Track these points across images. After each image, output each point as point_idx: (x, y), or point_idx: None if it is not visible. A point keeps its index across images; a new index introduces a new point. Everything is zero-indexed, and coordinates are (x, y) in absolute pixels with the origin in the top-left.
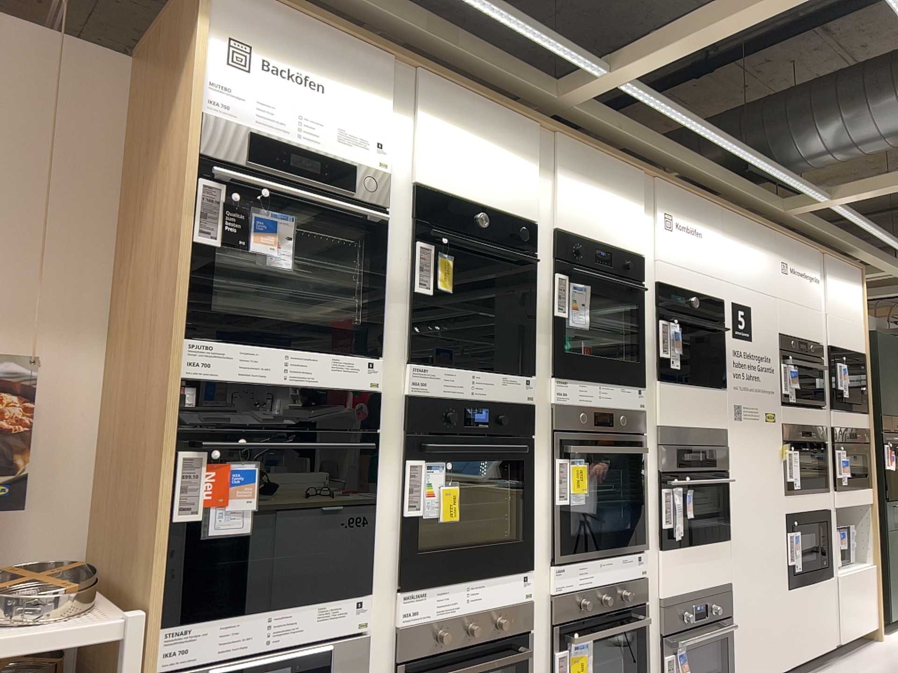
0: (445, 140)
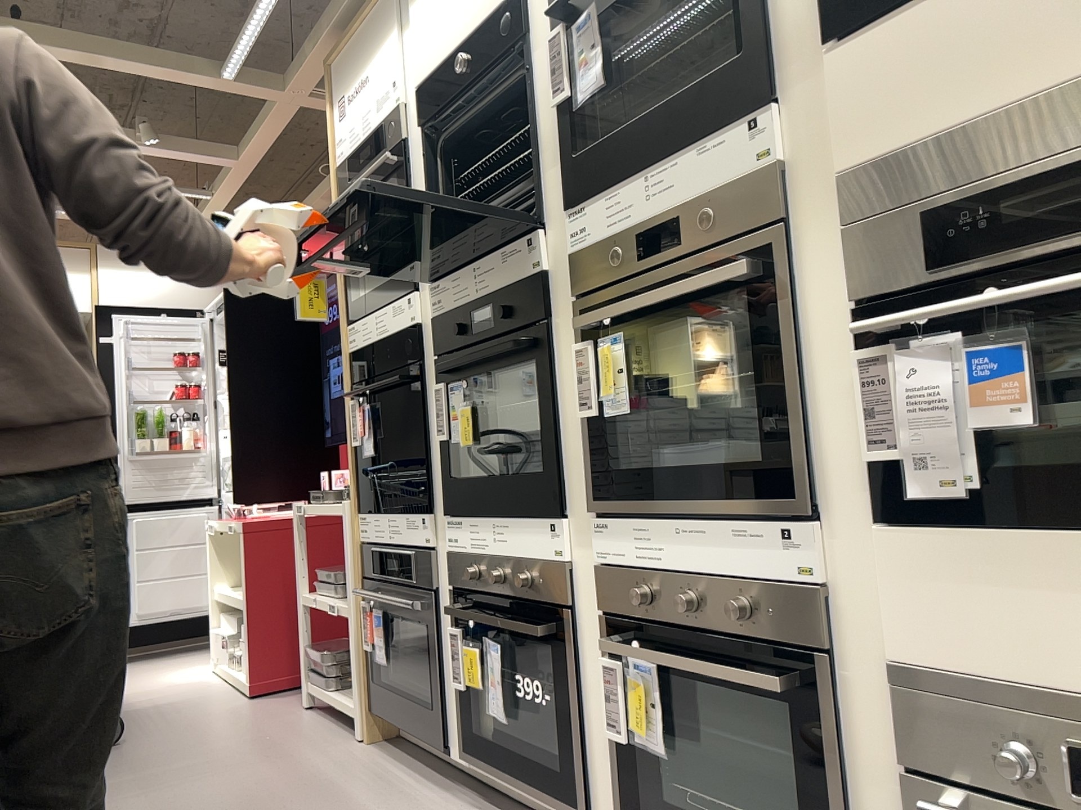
0: (425, 5)
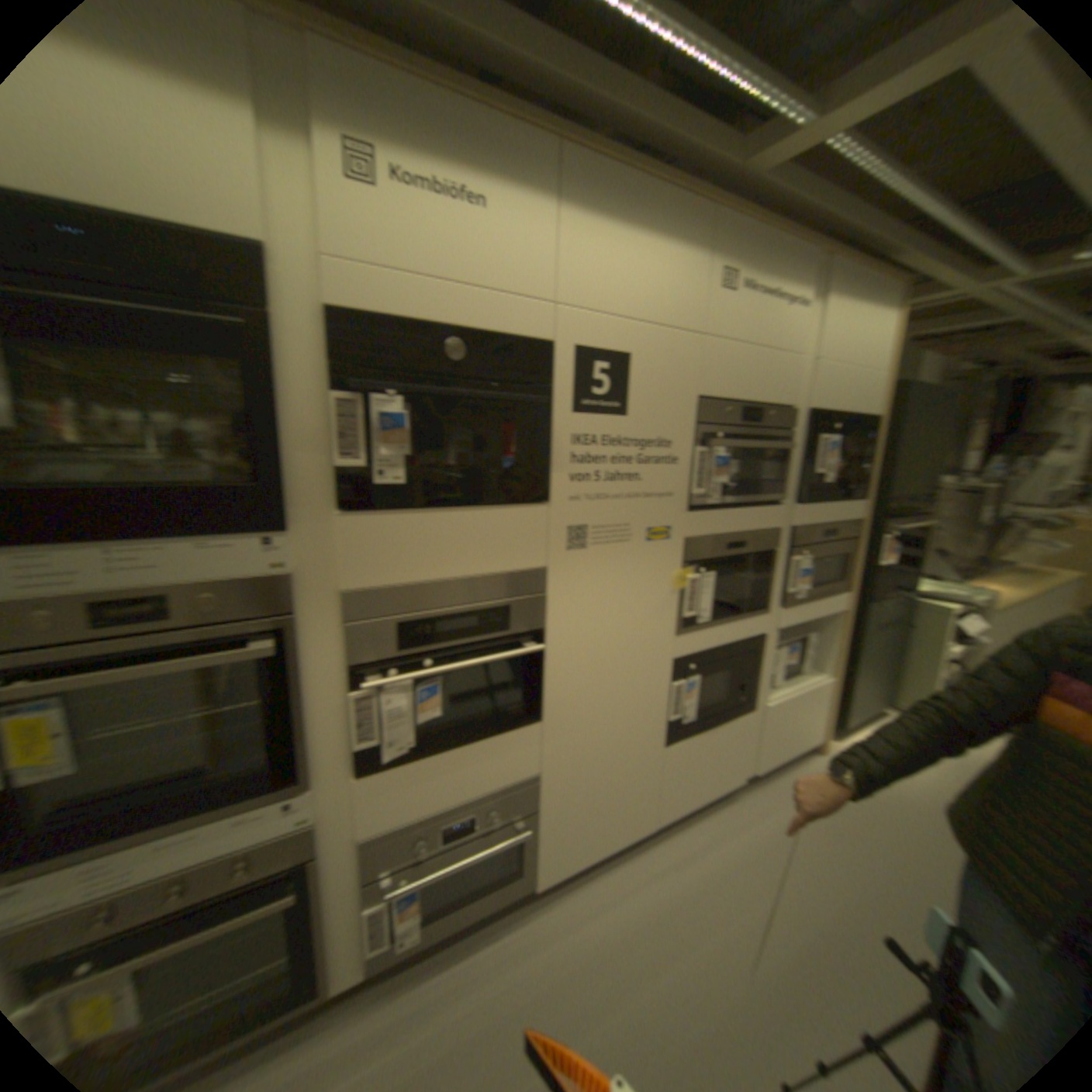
0: None
